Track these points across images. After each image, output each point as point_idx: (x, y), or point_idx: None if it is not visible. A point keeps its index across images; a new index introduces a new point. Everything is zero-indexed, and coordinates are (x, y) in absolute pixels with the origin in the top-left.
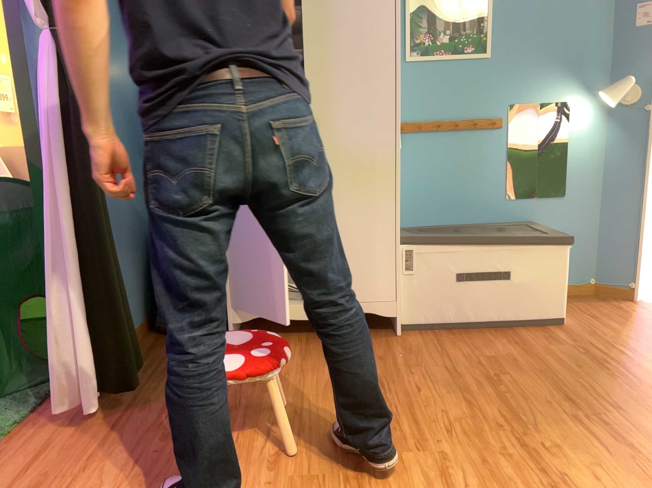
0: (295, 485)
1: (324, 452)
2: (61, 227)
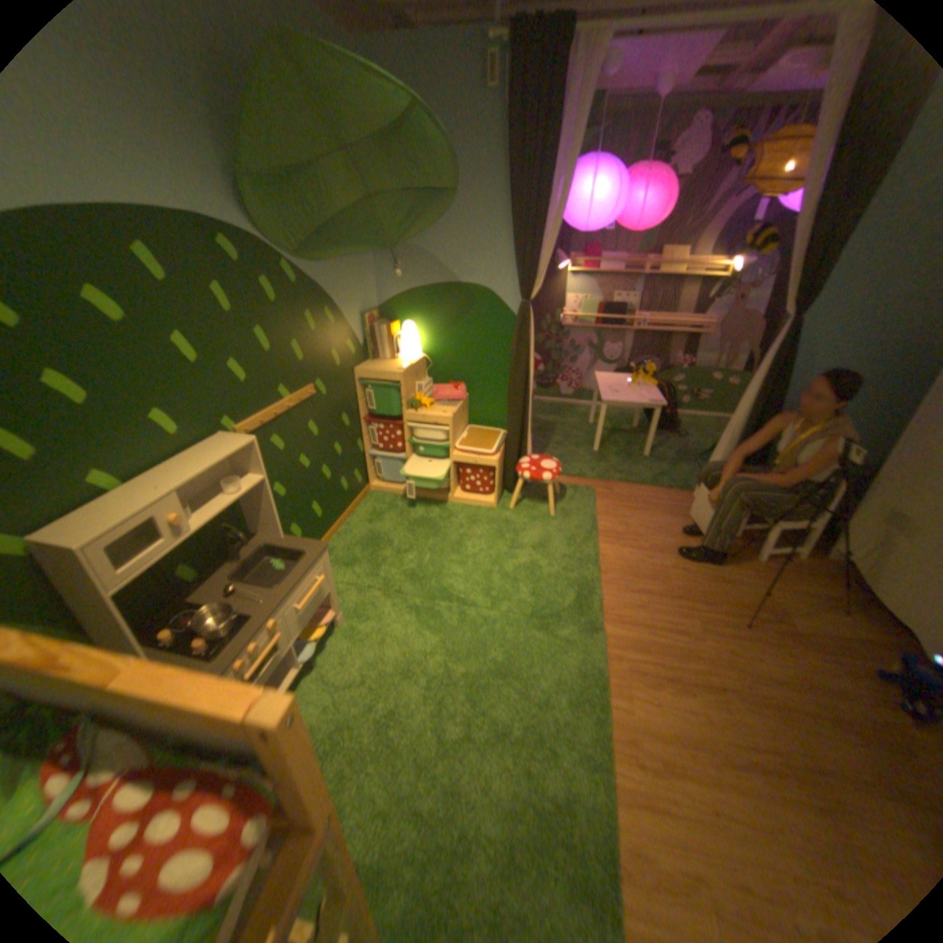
0: (662, 579)
1: (692, 593)
2: (739, 422)
